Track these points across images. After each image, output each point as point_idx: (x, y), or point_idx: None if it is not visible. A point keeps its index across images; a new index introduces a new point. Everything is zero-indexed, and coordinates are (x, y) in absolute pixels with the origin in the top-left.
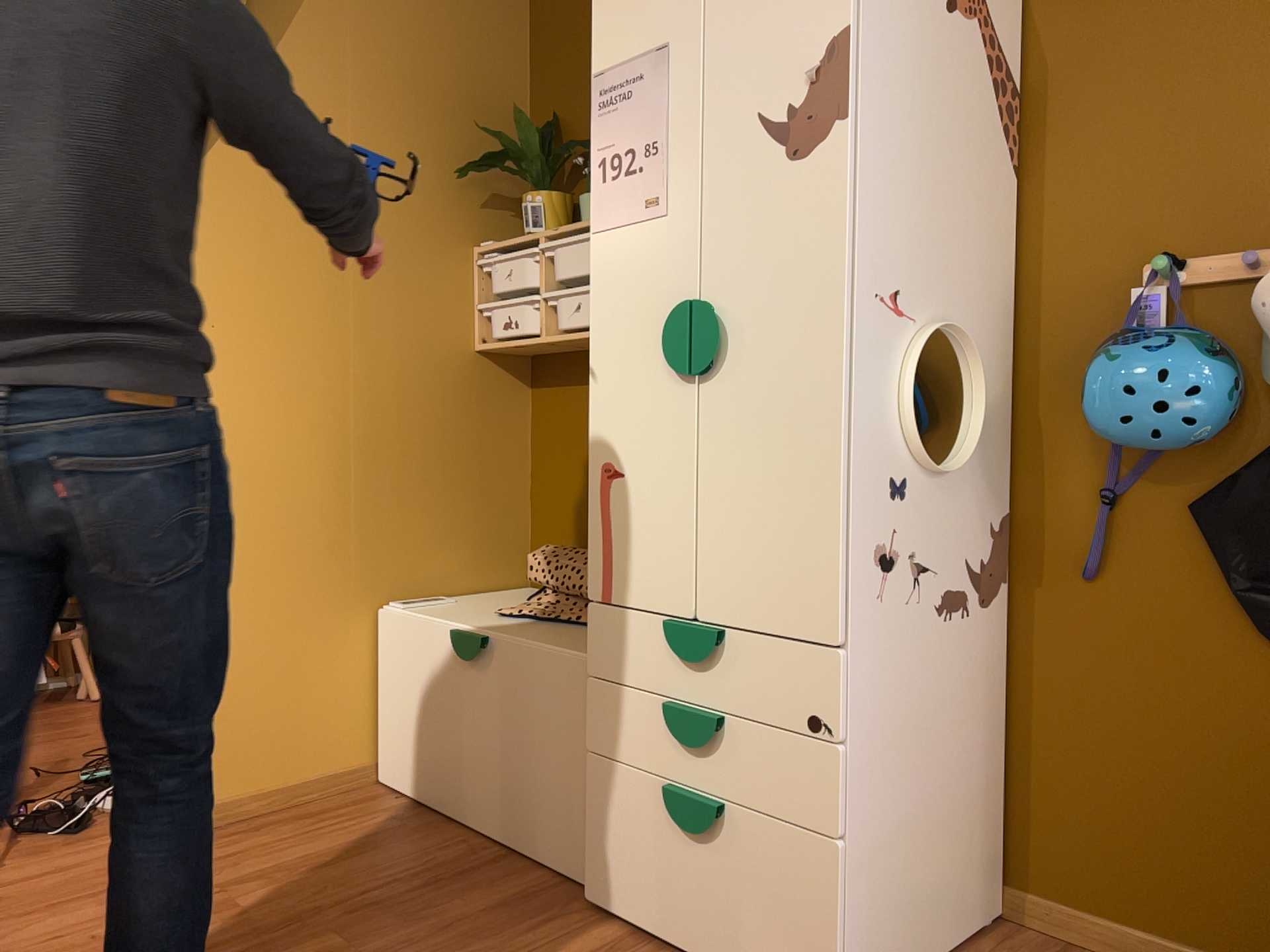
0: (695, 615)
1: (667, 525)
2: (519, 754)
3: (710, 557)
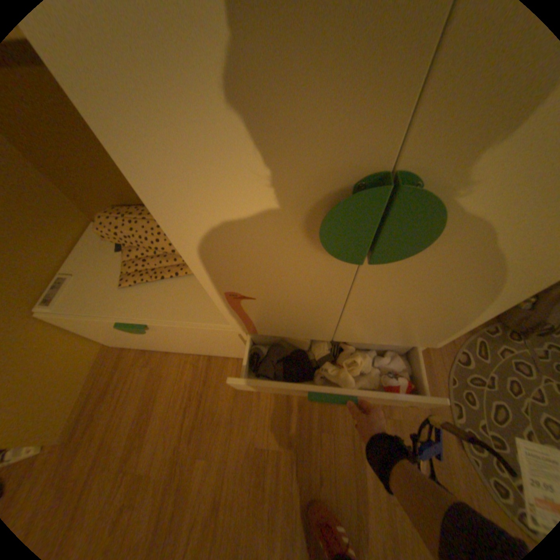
0: (331, 340)
1: (309, 318)
2: (199, 344)
3: (349, 327)
